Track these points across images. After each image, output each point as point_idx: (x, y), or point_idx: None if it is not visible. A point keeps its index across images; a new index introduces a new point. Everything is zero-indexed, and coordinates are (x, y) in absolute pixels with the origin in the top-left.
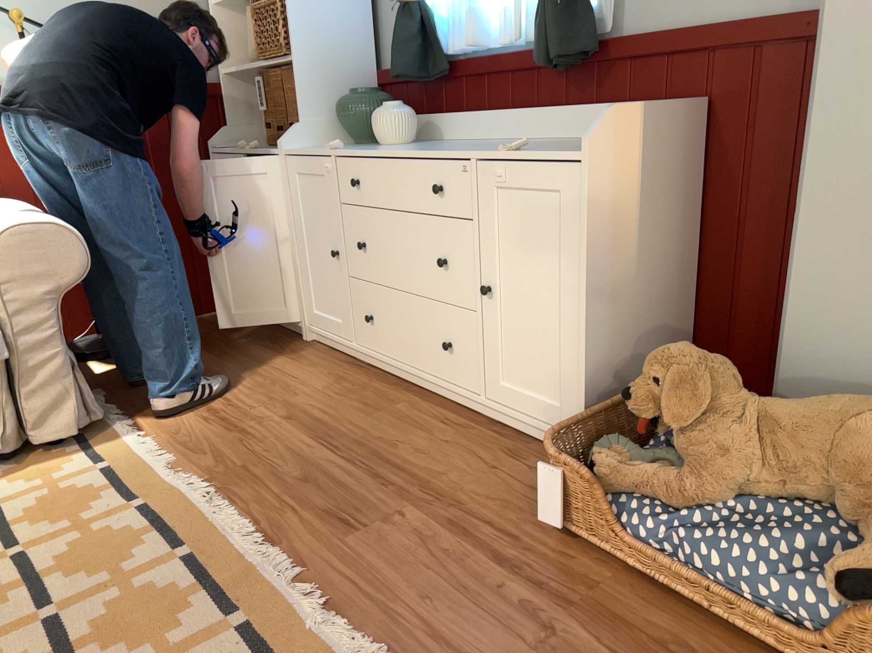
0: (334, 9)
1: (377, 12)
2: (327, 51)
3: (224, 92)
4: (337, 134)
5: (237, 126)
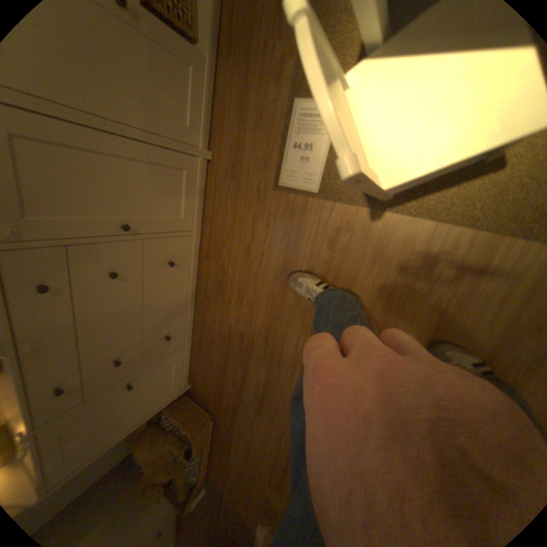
0: None
1: None
2: None
3: None
4: None
5: None
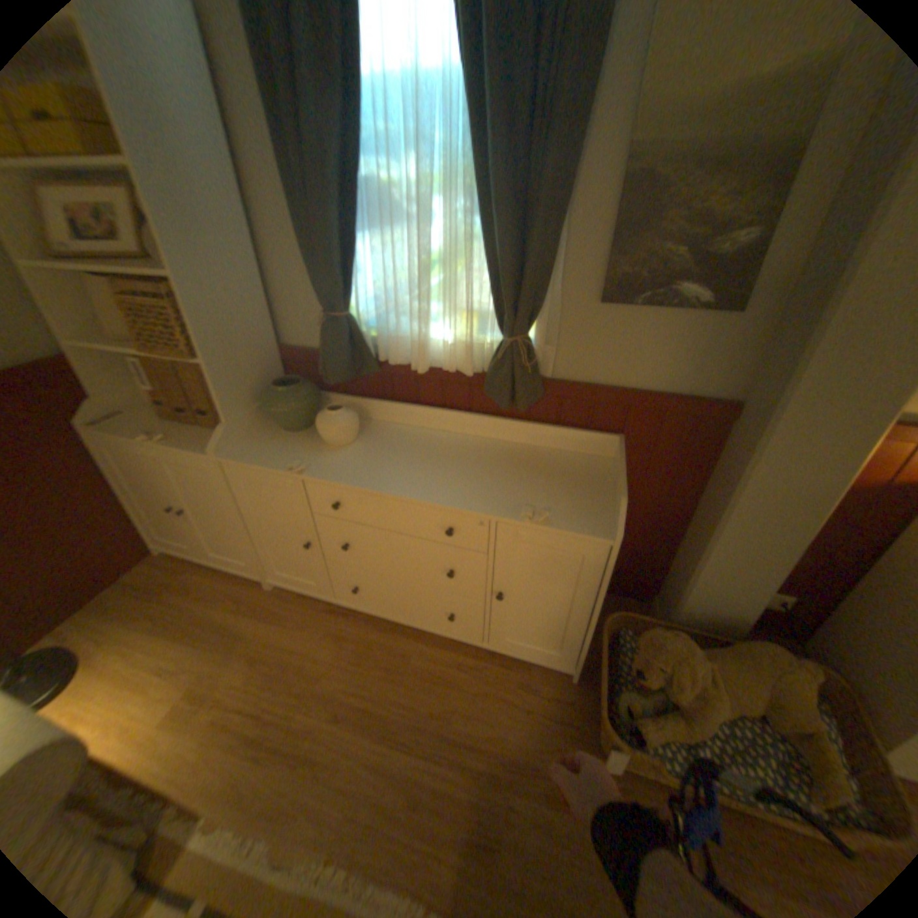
0: (233, 297)
1: (269, 287)
2: (235, 343)
3: (75, 360)
4: (261, 417)
5: (104, 392)
